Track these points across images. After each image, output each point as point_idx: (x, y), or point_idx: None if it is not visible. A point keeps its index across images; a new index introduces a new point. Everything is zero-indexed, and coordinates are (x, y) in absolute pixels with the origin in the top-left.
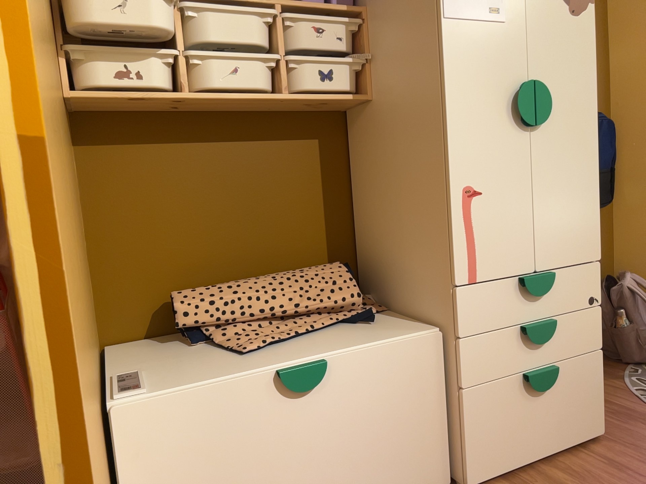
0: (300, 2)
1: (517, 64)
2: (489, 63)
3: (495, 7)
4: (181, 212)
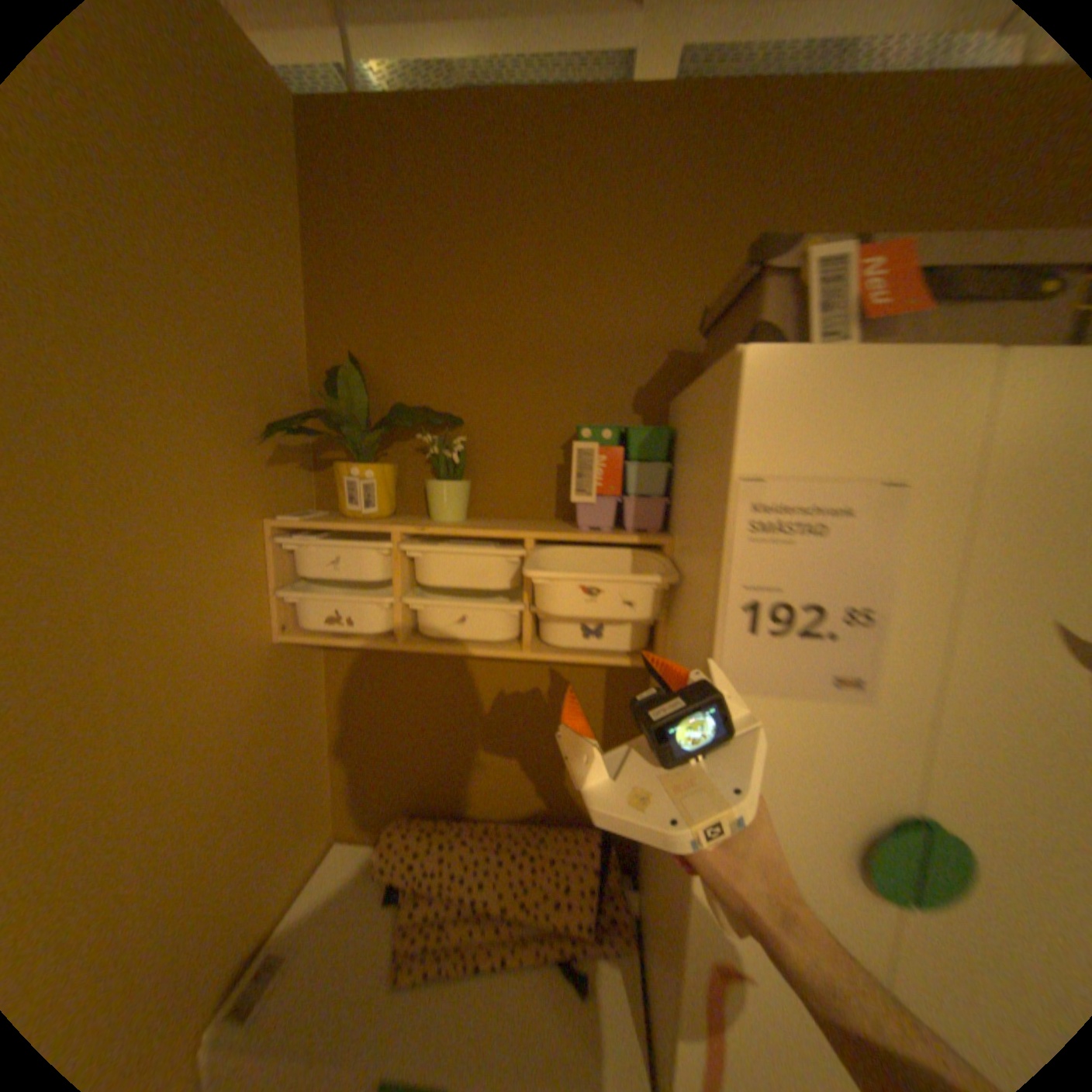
0: (566, 533)
1: (896, 783)
2: (817, 775)
3: (857, 678)
4: (423, 730)
